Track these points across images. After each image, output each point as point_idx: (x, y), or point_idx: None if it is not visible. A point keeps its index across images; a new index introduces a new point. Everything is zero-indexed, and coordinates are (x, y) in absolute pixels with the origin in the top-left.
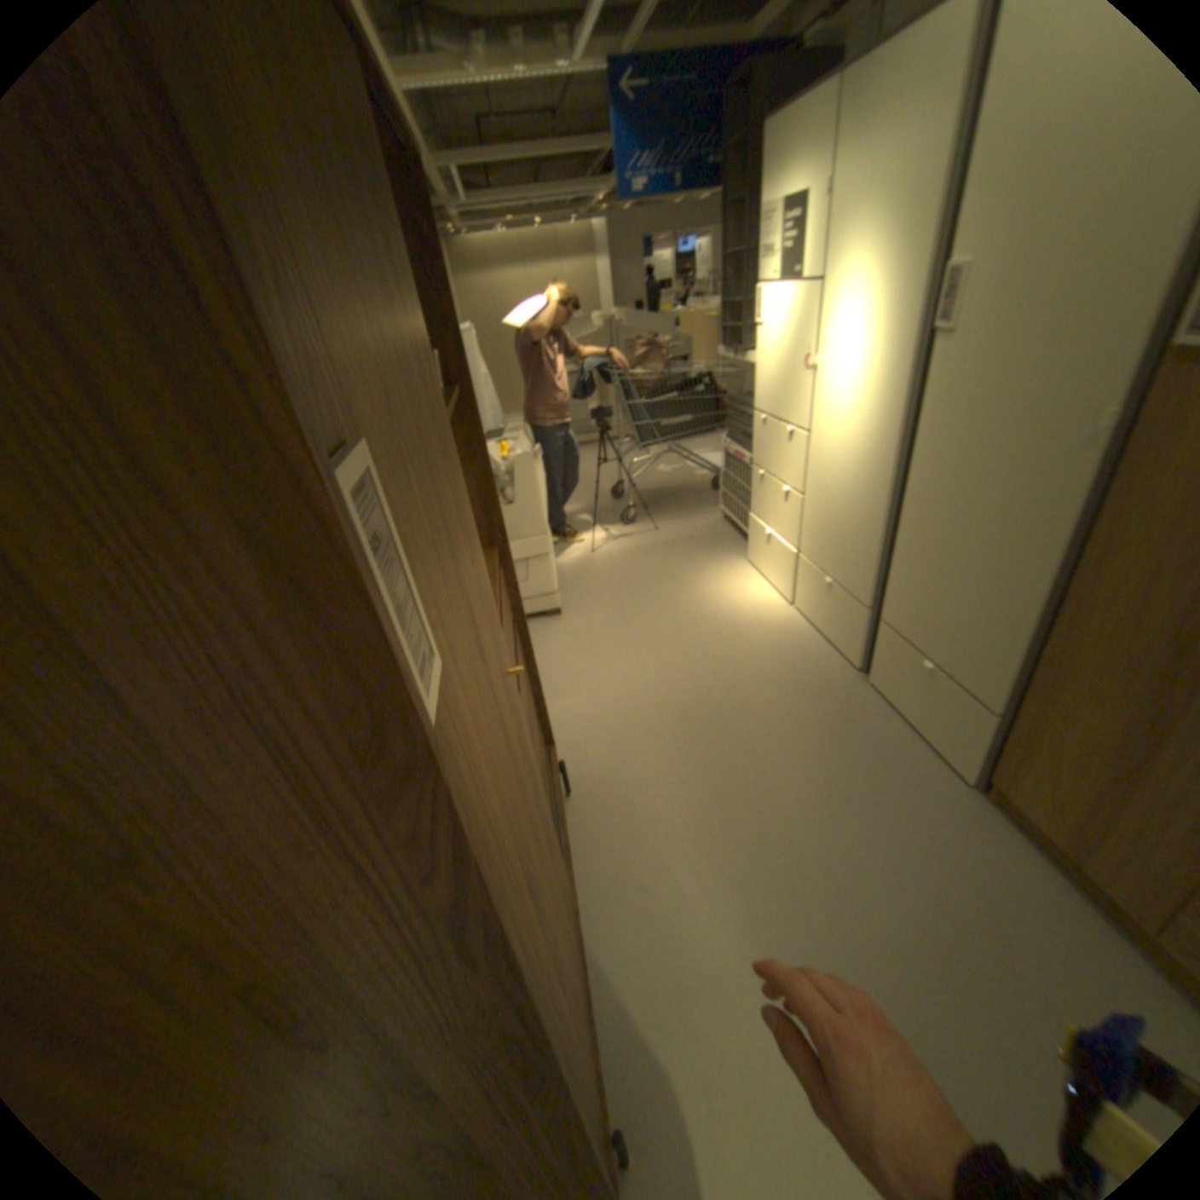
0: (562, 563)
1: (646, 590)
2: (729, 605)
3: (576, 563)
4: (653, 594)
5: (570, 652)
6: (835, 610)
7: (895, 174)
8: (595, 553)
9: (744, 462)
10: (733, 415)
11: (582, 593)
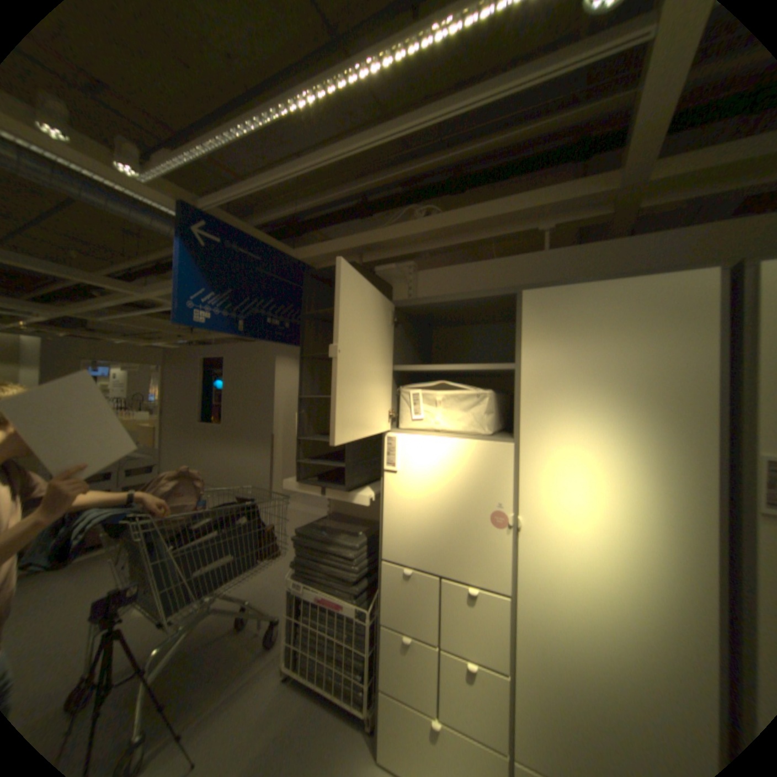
0: None
1: None
2: None
3: None
4: None
5: None
6: None
7: (635, 372)
8: None
9: (340, 613)
10: (308, 552)
11: None
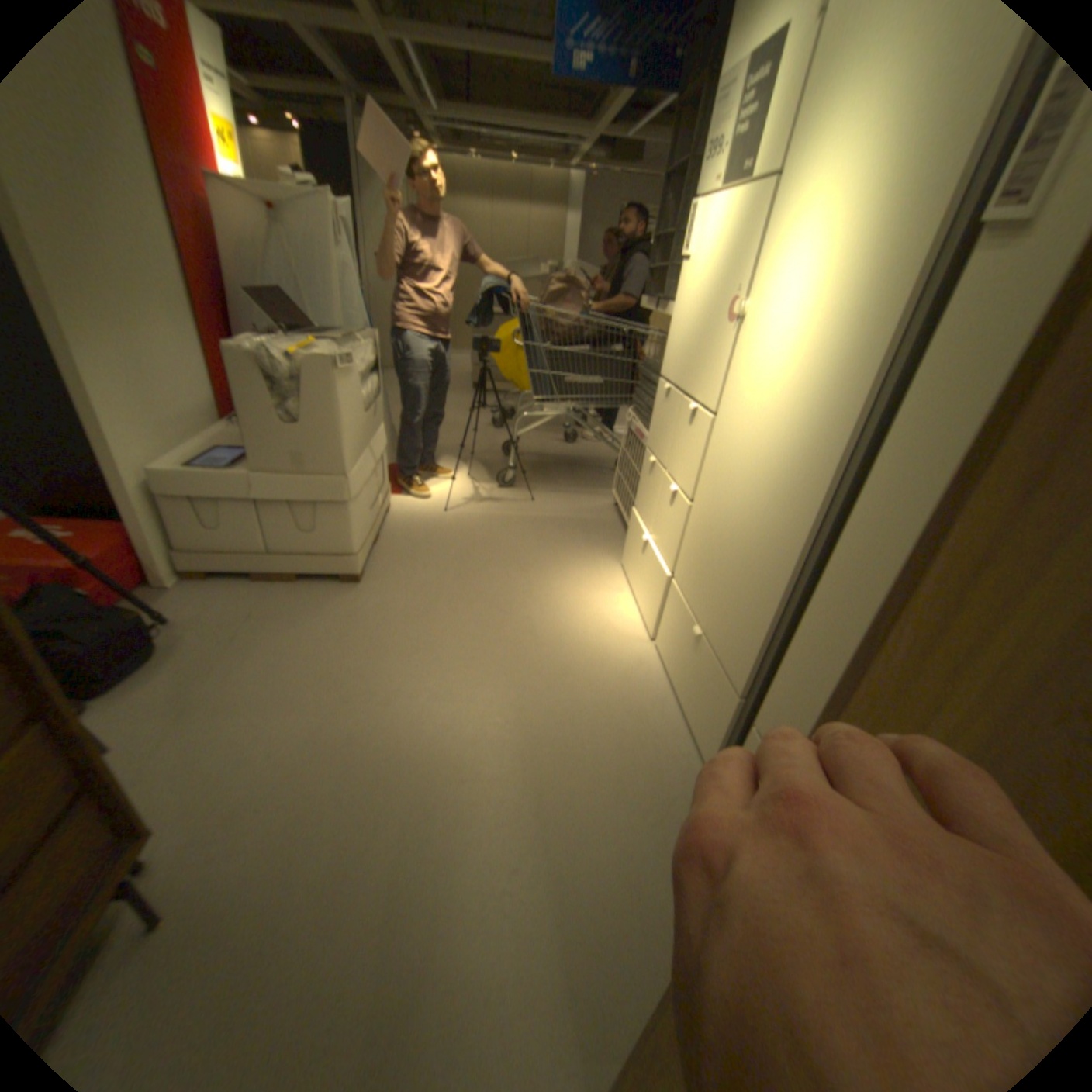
0: (405, 511)
1: (482, 571)
2: (573, 618)
3: (420, 515)
4: (487, 579)
5: (336, 638)
6: (696, 674)
7: None
8: (449, 509)
9: (642, 440)
10: (644, 381)
11: (403, 556)
